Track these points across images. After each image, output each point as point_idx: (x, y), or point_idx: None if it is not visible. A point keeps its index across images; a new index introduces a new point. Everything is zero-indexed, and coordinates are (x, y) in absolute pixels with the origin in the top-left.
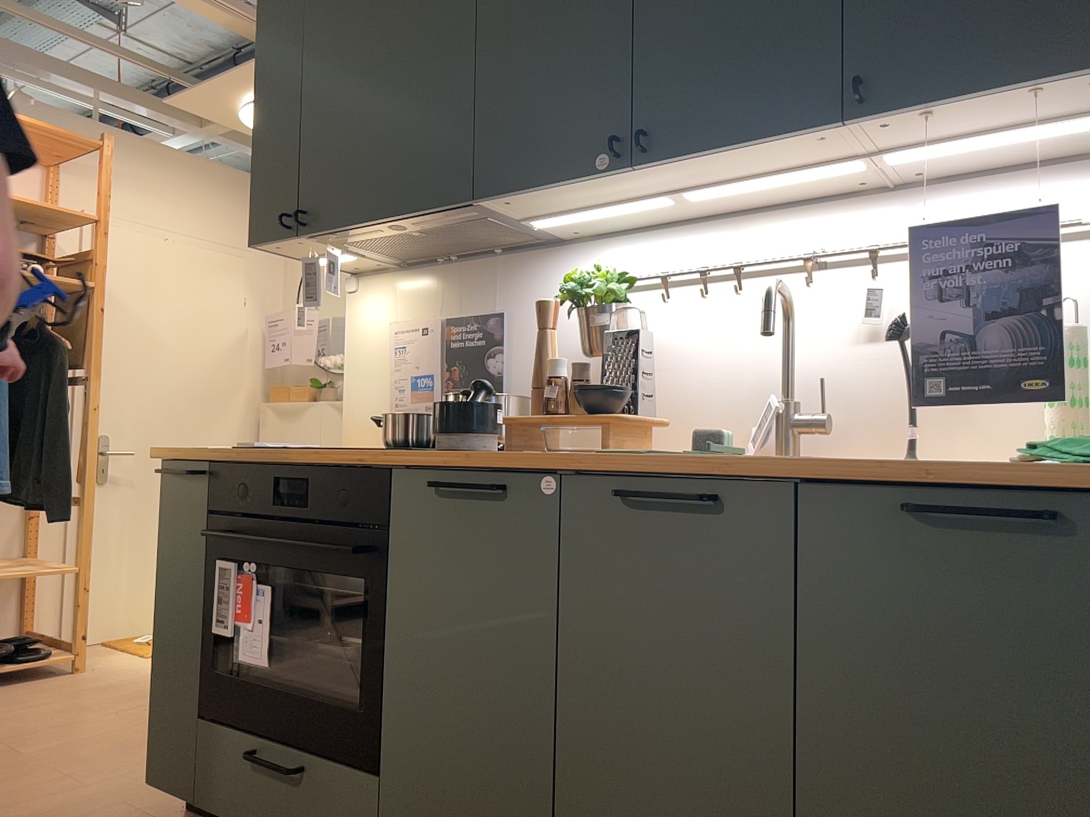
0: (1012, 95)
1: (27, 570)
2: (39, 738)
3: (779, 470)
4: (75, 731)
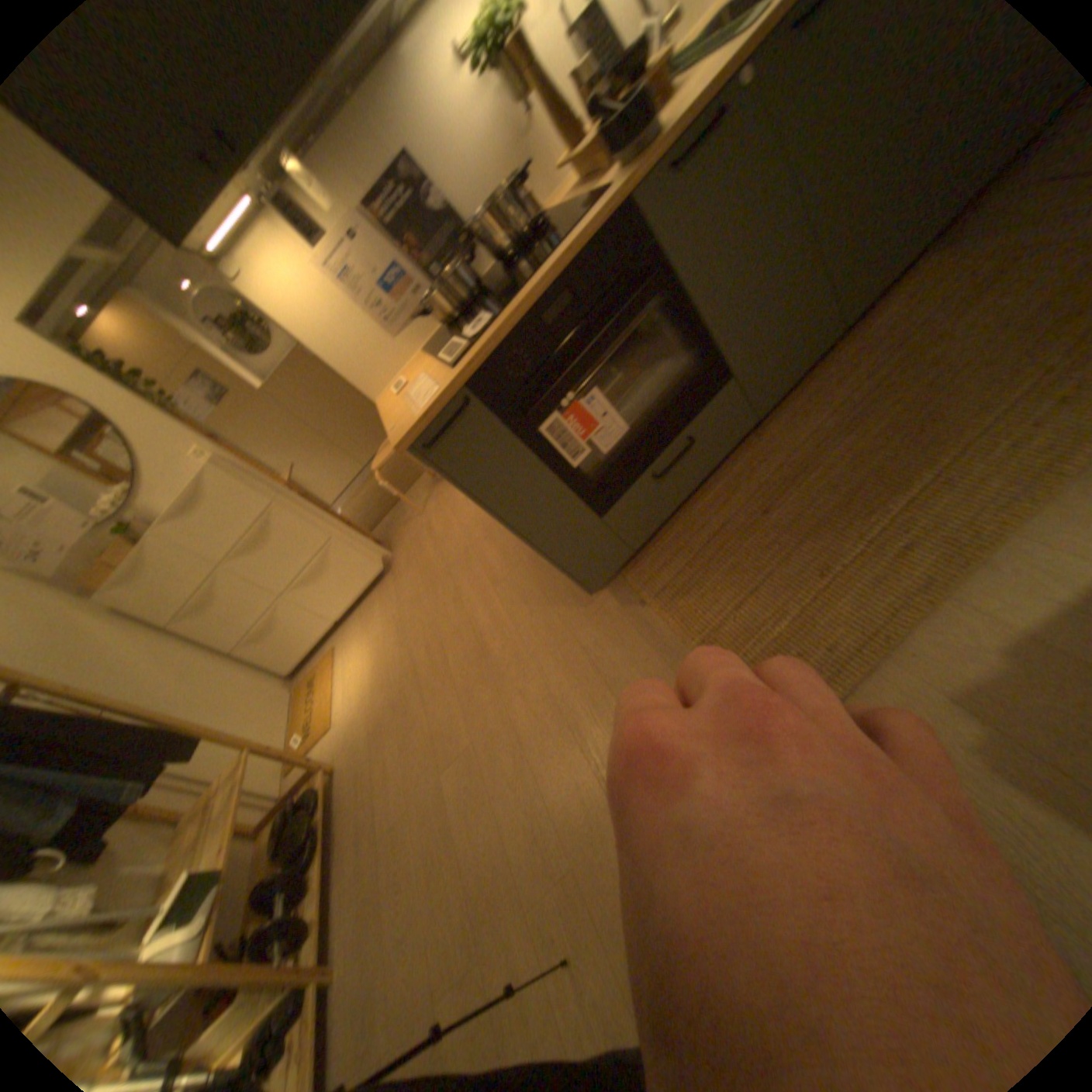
0: None
1: (229, 787)
2: (446, 739)
3: None
4: (444, 717)
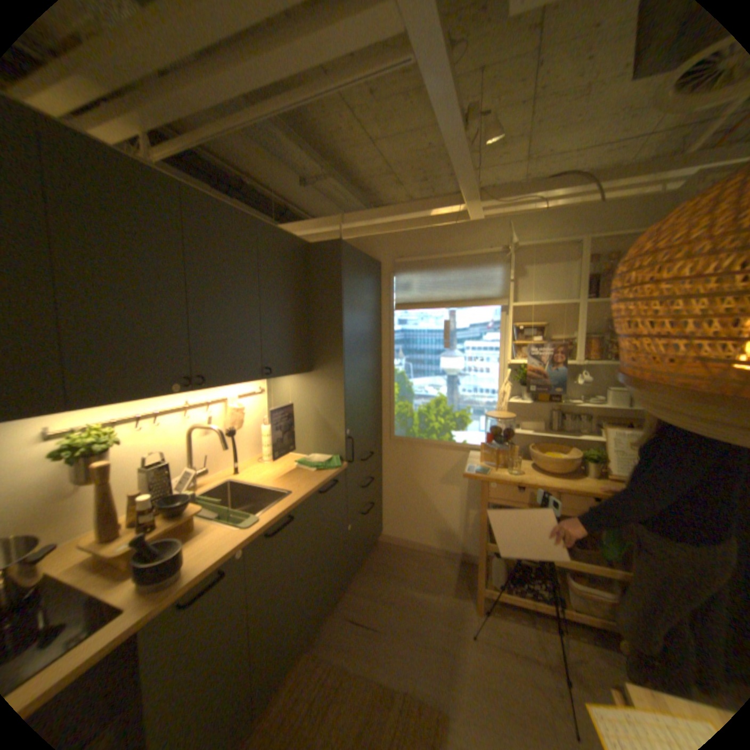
0: (288, 375)
1: None
2: None
3: (303, 500)
4: None
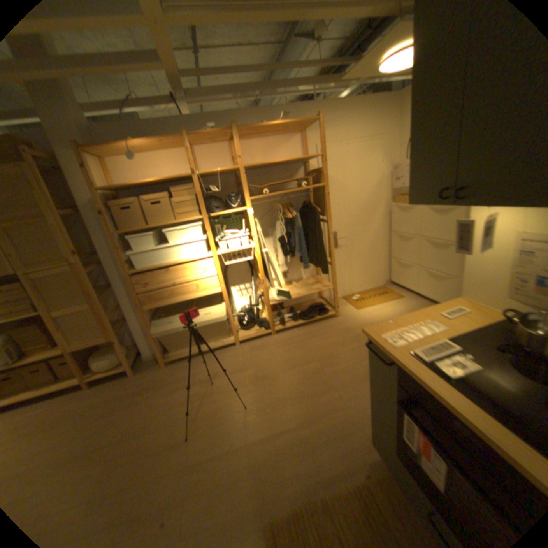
0: None
1: (318, 288)
2: (330, 363)
3: None
4: (340, 361)
